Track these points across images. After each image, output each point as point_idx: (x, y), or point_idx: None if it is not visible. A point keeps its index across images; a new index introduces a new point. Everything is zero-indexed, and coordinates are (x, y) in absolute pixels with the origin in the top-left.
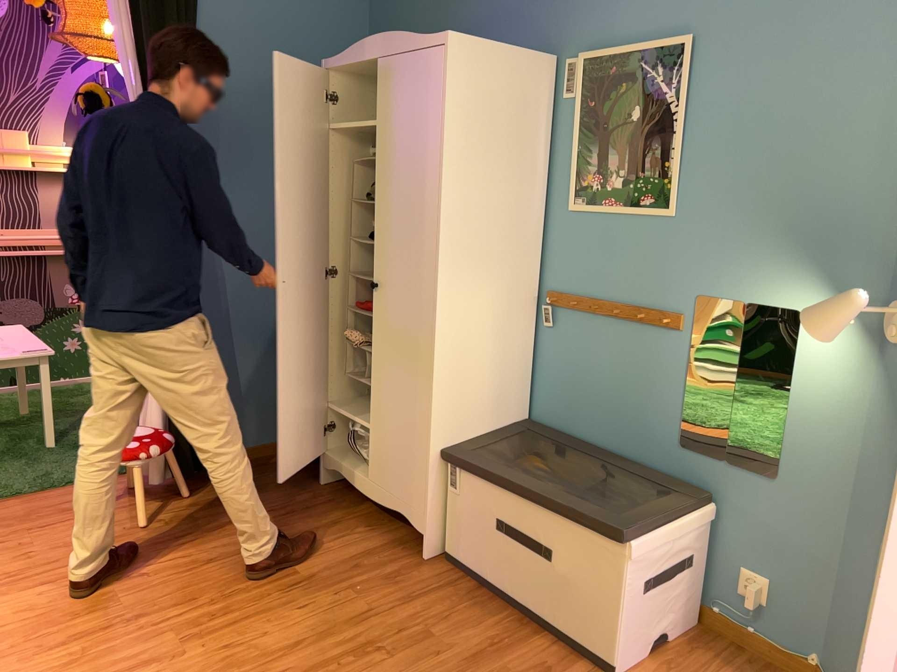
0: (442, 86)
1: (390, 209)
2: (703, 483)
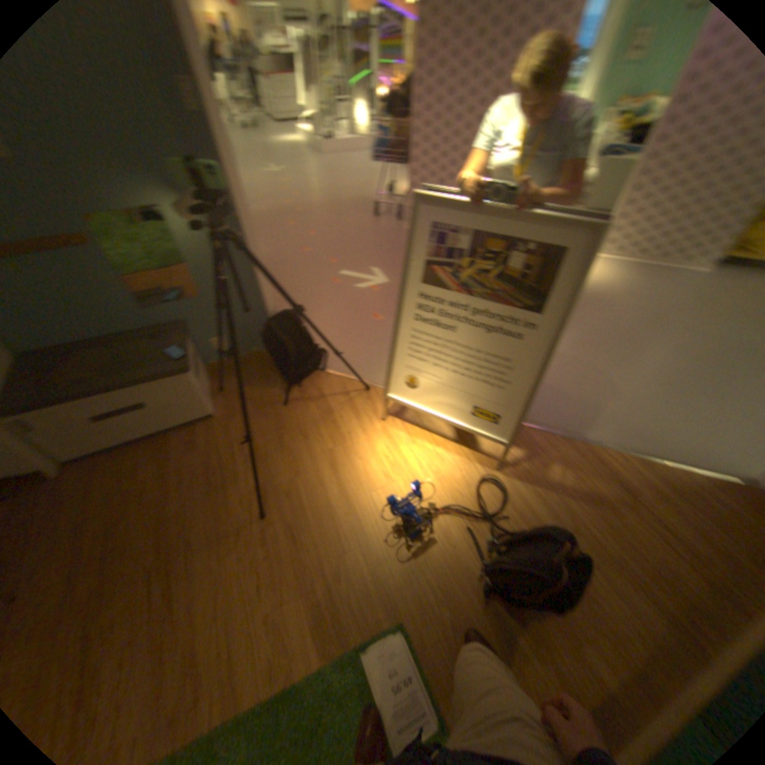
0: None
1: None
2: (164, 320)
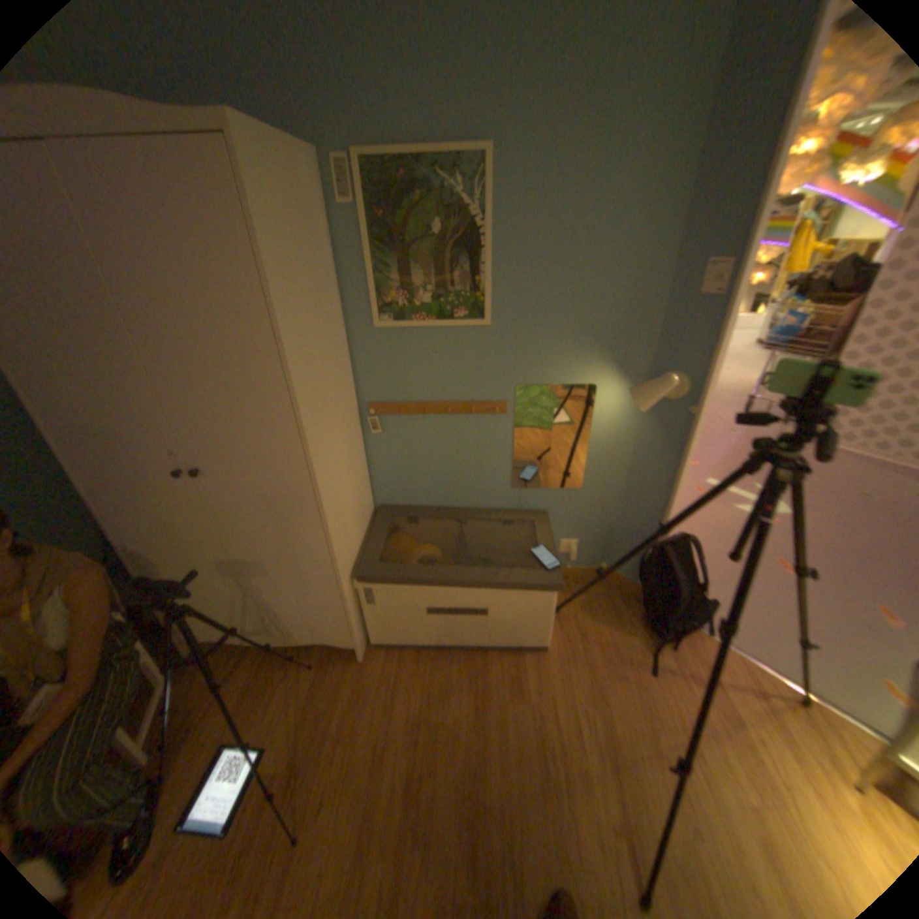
0: (242, 207)
1: (169, 376)
2: (530, 505)
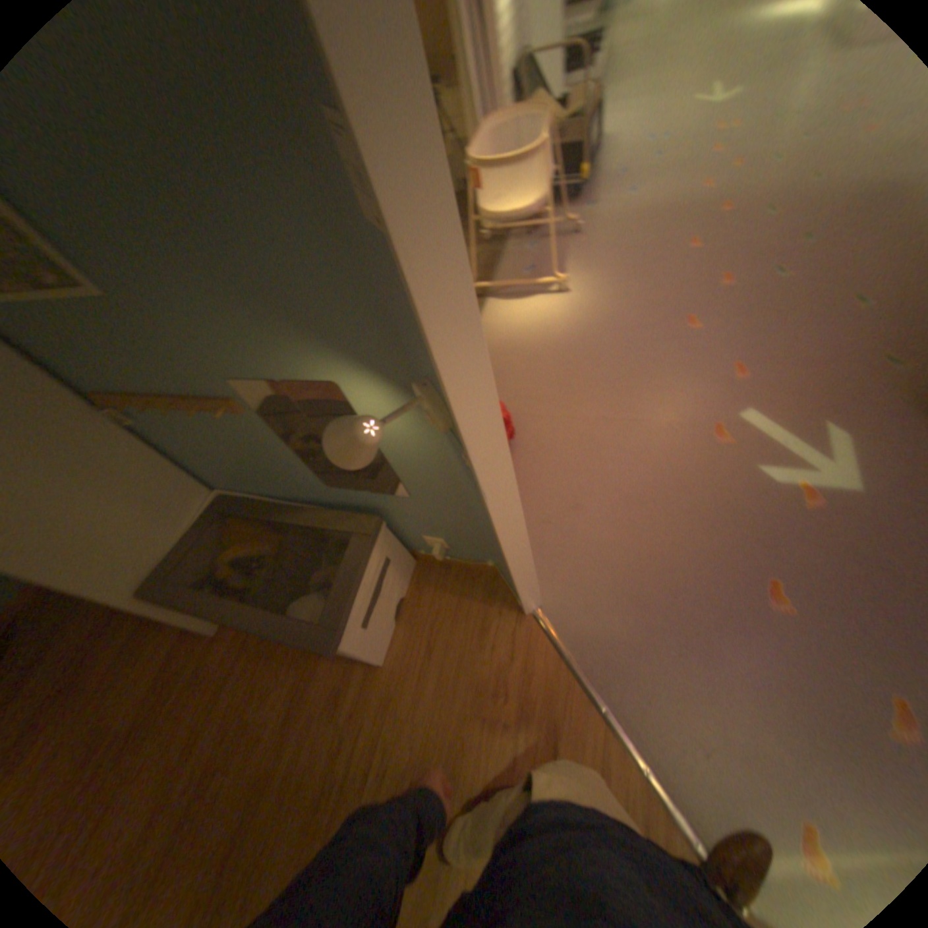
0: None
1: None
2: (360, 502)
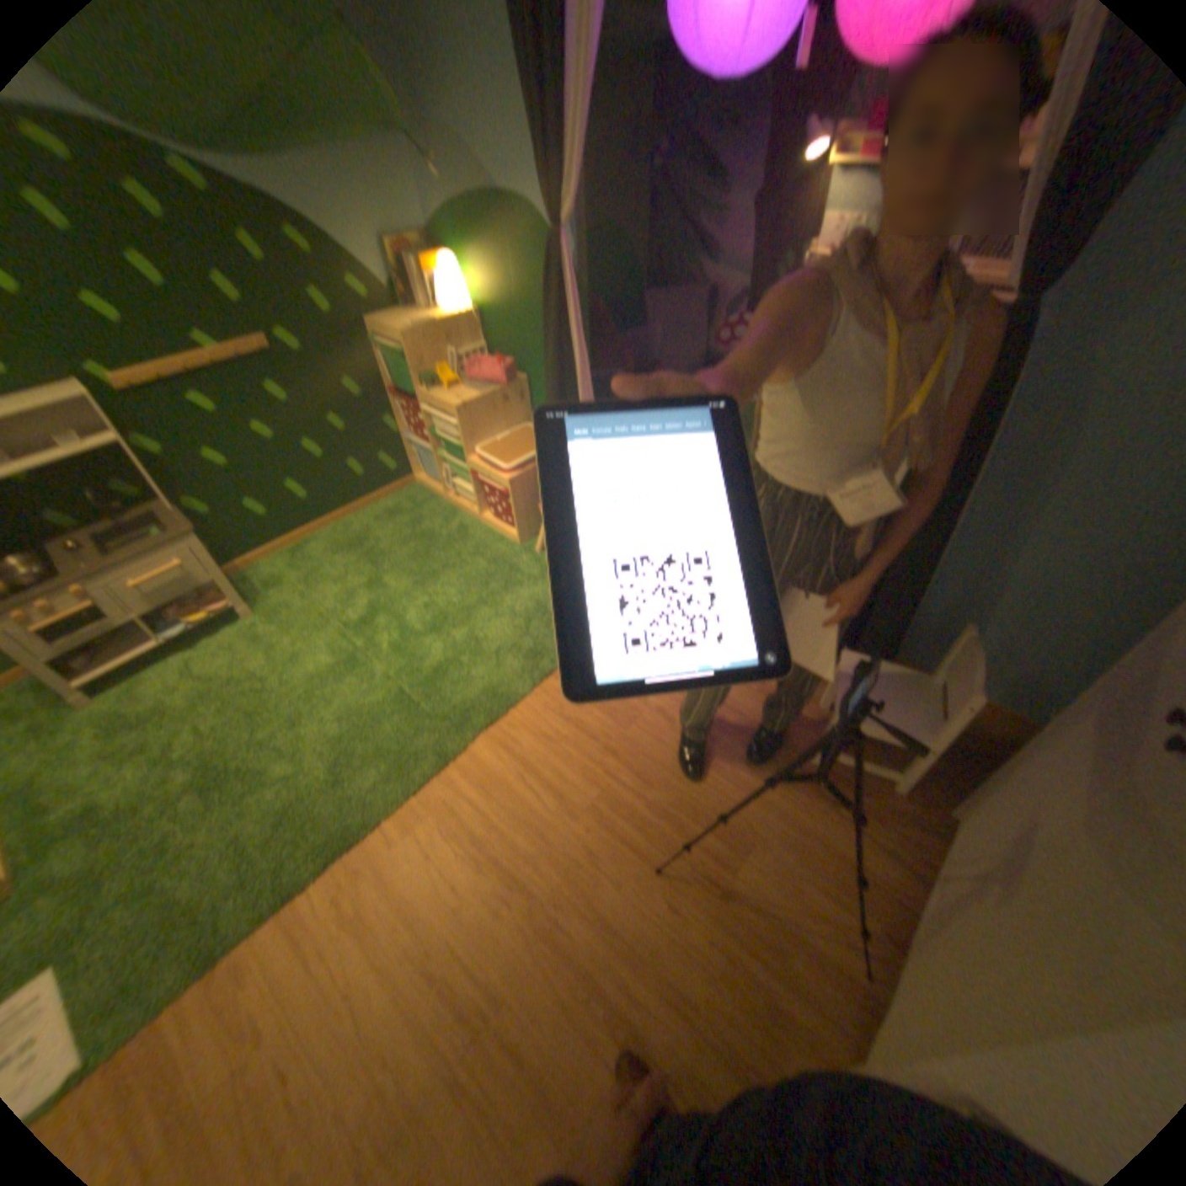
0: None
1: None
2: None
